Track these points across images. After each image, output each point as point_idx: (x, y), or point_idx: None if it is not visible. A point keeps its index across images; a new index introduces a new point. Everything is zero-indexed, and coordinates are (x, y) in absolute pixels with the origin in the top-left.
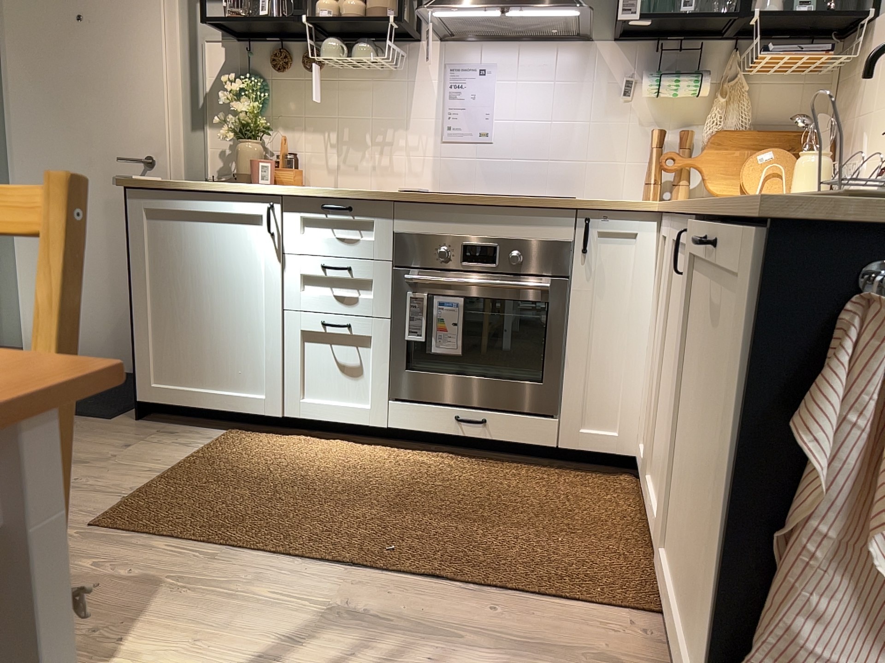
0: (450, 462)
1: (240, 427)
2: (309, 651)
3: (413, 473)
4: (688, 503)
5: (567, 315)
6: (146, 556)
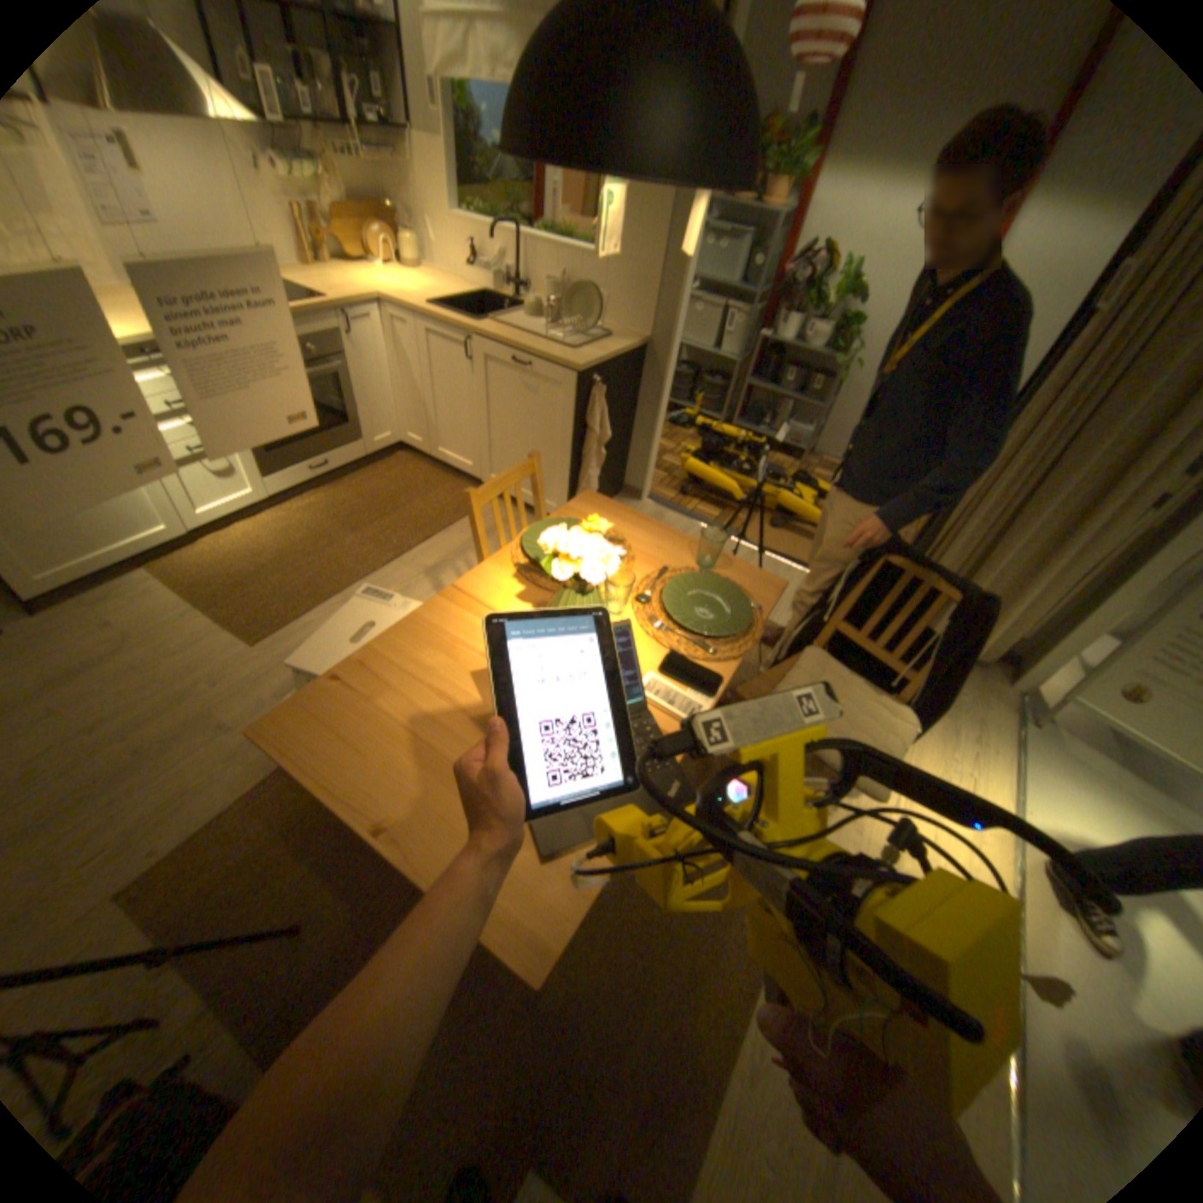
0: (317, 494)
1: (142, 561)
2: (442, 584)
3: (319, 511)
4: (509, 453)
5: (342, 375)
6: (316, 622)
